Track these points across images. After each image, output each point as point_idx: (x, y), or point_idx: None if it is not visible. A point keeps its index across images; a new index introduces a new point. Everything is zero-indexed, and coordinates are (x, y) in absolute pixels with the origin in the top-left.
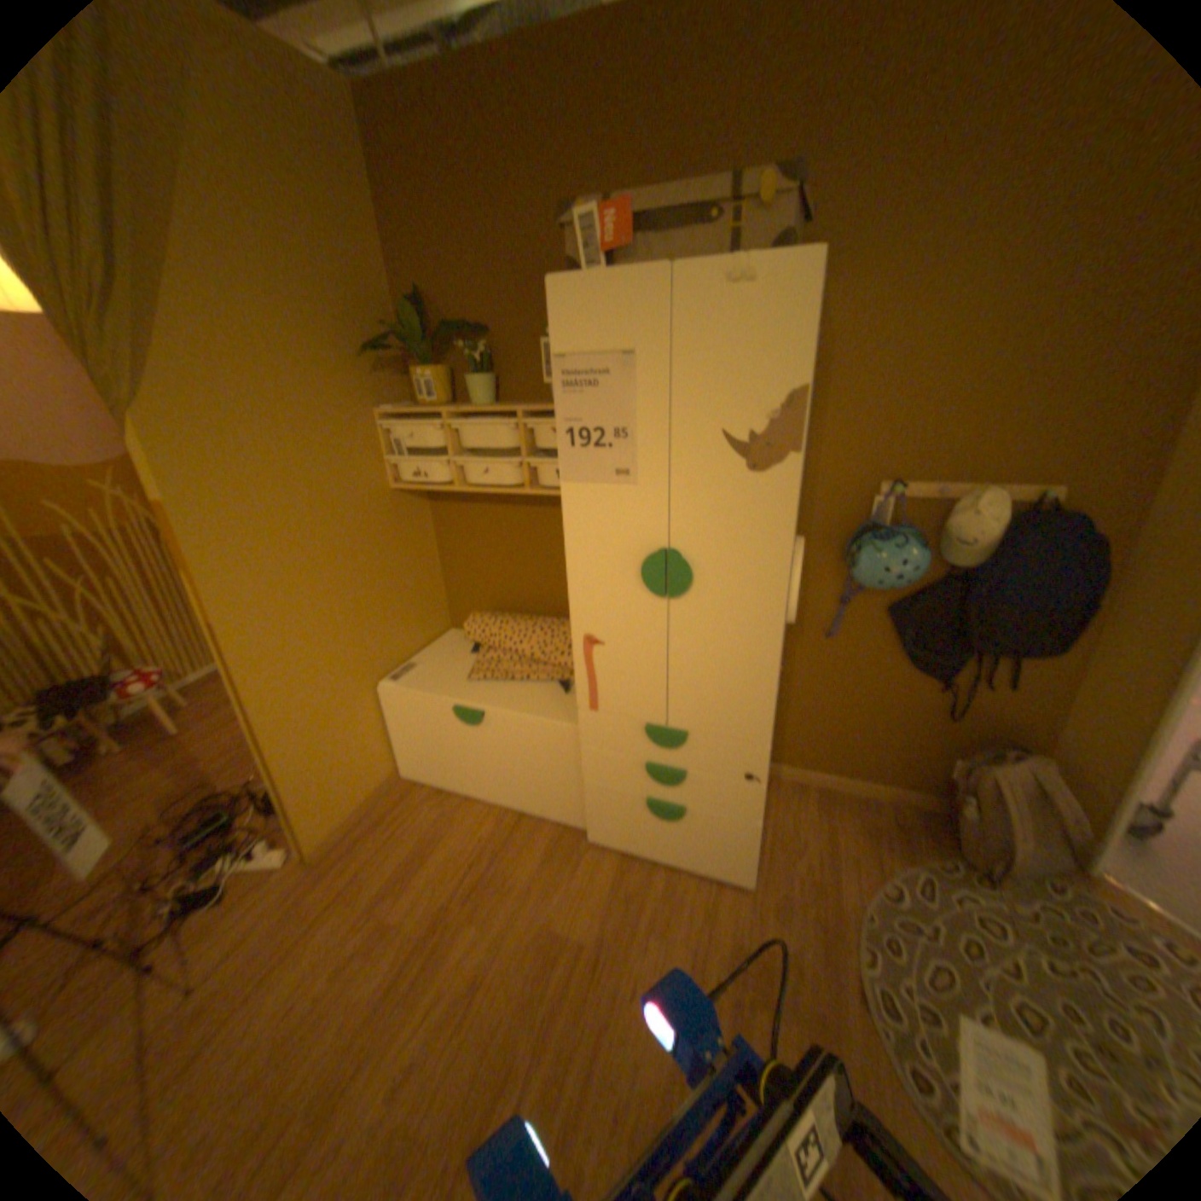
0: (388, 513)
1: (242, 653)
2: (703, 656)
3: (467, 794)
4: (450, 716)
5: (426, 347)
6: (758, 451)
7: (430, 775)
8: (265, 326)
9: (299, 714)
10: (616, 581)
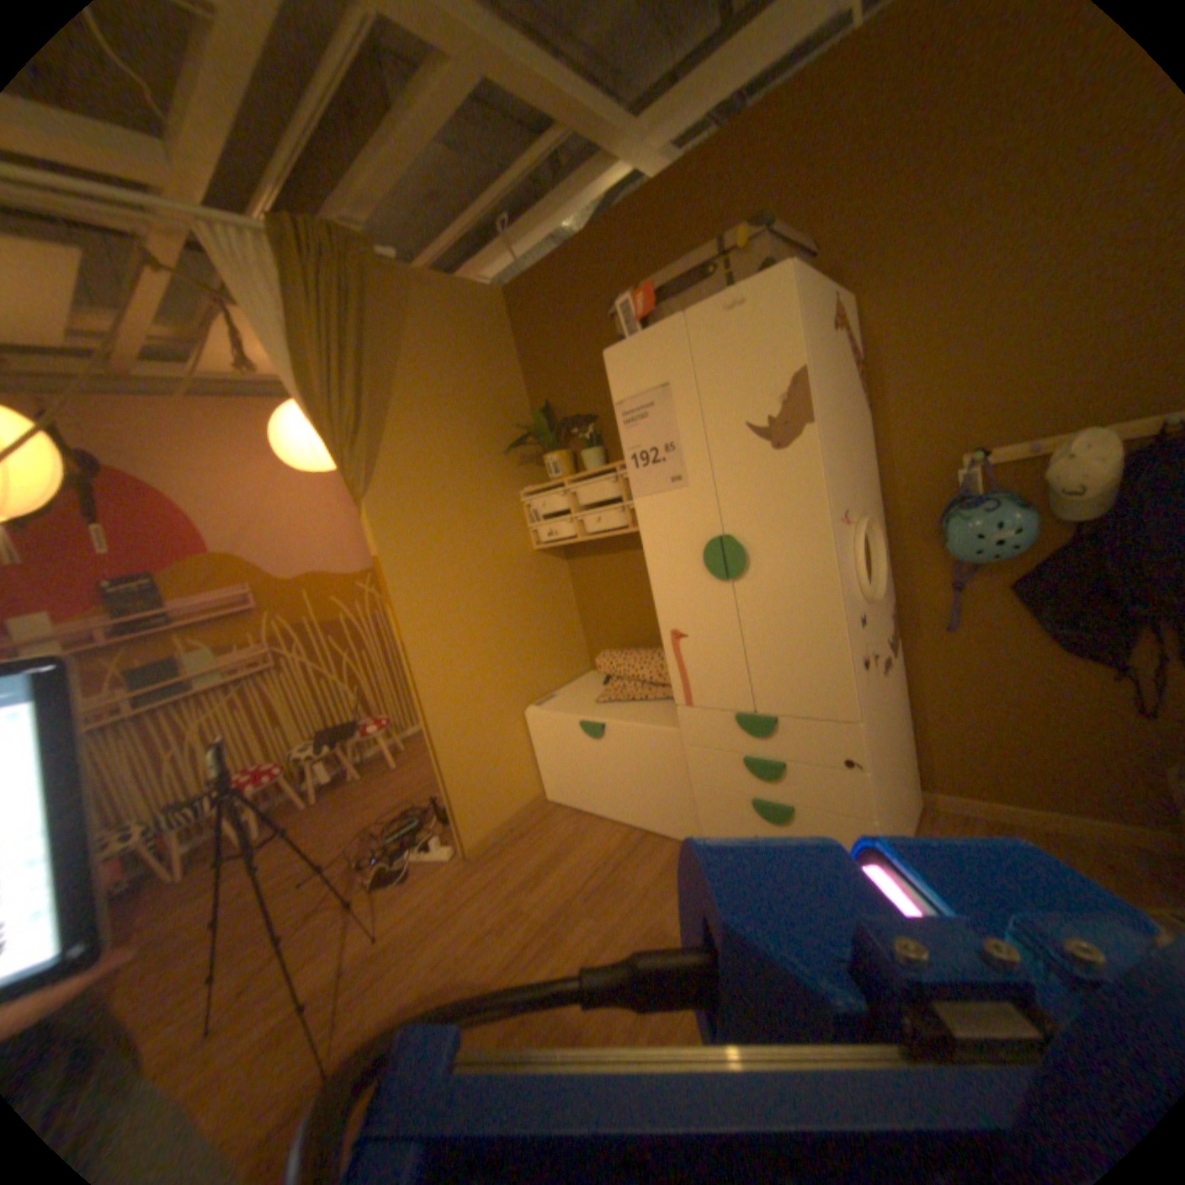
0: (531, 565)
1: (422, 663)
2: (774, 630)
3: (599, 810)
4: (578, 728)
5: (550, 433)
6: (778, 427)
7: (568, 792)
8: (443, 437)
9: (462, 720)
10: (686, 571)
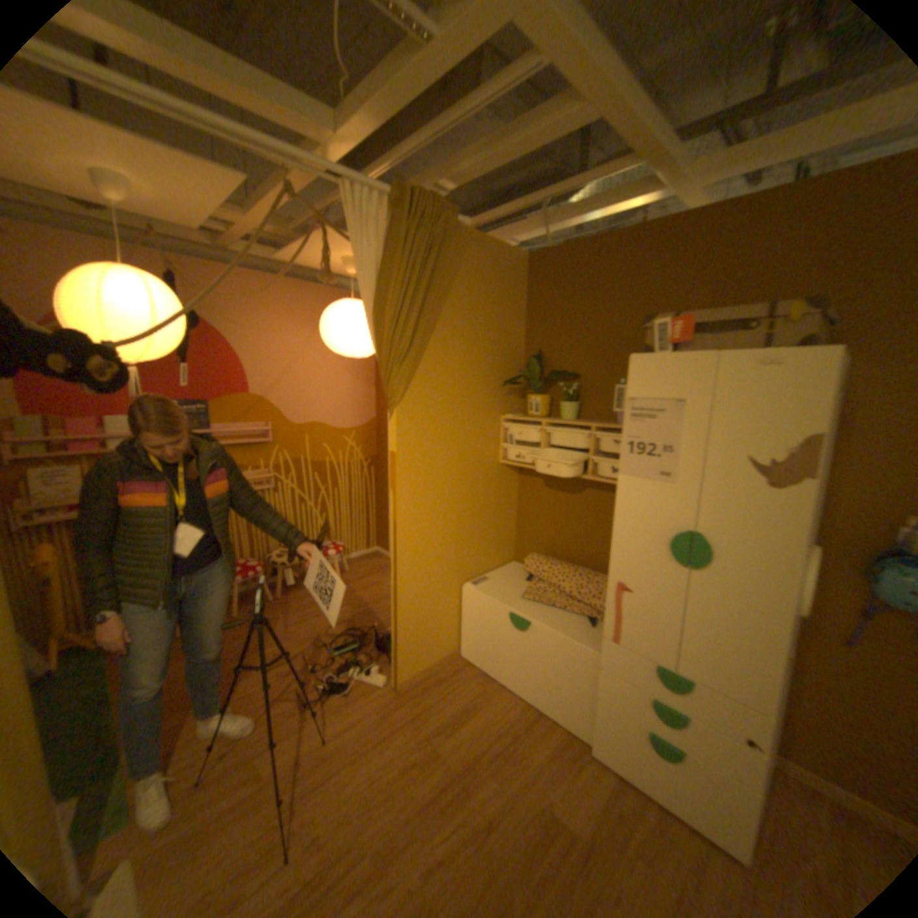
0: (495, 476)
1: (405, 541)
2: (717, 620)
3: (505, 682)
4: (507, 618)
5: (541, 383)
6: (779, 472)
7: (482, 659)
8: (461, 369)
9: (421, 587)
10: (650, 546)
